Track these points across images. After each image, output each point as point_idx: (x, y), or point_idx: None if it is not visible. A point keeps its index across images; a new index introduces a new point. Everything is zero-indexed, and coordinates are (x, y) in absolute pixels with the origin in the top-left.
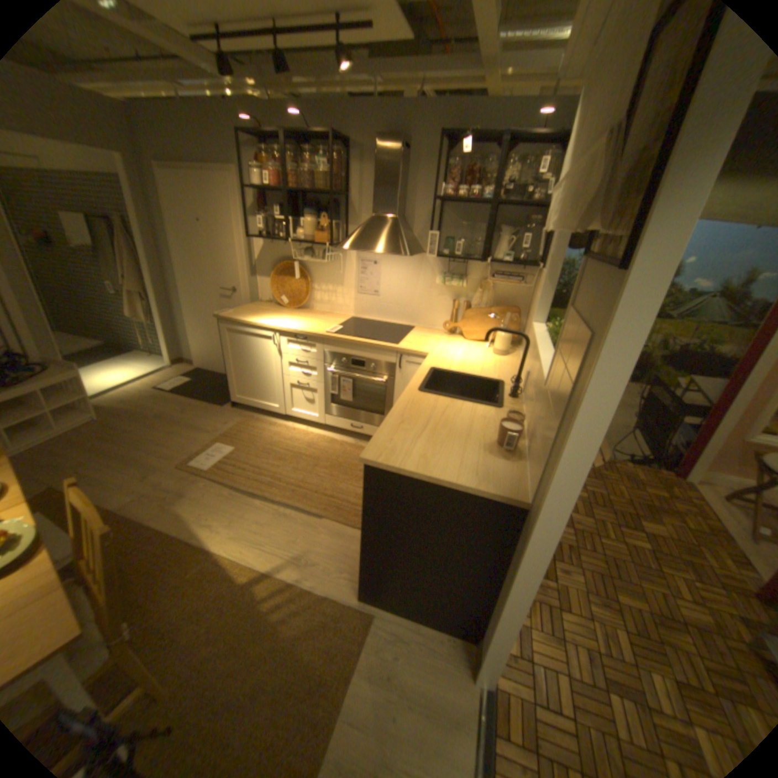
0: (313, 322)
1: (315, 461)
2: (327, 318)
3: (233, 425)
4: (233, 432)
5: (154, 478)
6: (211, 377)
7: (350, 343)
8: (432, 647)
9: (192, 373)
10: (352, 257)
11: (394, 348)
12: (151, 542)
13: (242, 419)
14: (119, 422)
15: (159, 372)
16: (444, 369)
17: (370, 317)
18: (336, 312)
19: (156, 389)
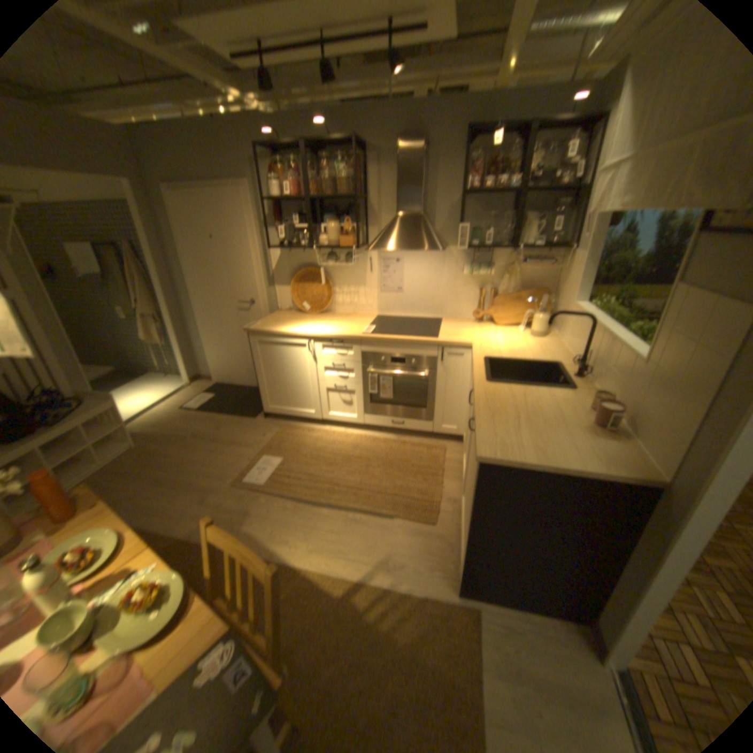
0: (344, 325)
1: (366, 461)
2: (354, 318)
3: (273, 435)
4: (275, 441)
5: (214, 498)
6: (234, 390)
7: (389, 341)
8: (547, 634)
9: (214, 387)
10: (374, 256)
11: (436, 341)
12: None
13: (280, 427)
14: (159, 446)
15: (181, 390)
16: (497, 357)
17: (395, 313)
18: (360, 312)
19: (184, 407)
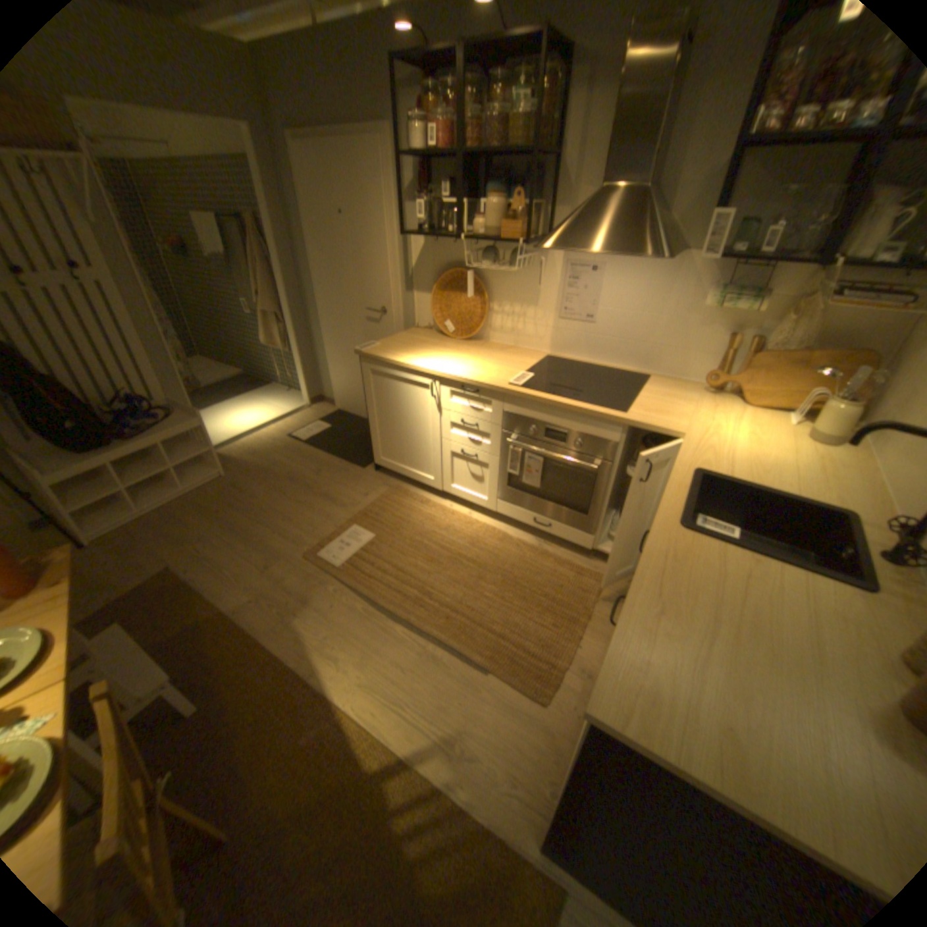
0: (489, 365)
1: (481, 571)
2: (510, 356)
3: (377, 499)
4: (375, 510)
5: (278, 571)
6: (354, 425)
7: (546, 405)
8: None
9: (333, 417)
10: (558, 259)
11: (621, 419)
12: (265, 672)
13: (388, 491)
14: (249, 482)
15: (297, 414)
16: (723, 474)
17: (576, 355)
18: (524, 346)
19: (292, 438)
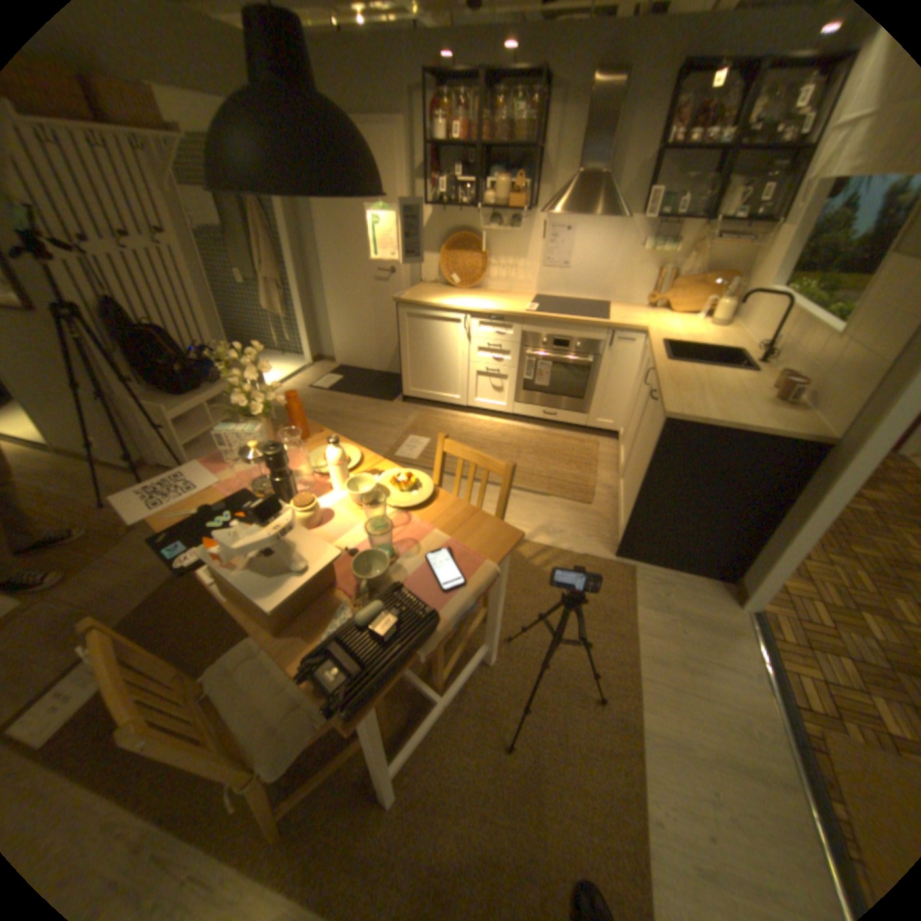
0: (502, 302)
1: (517, 449)
2: (511, 297)
3: (416, 419)
4: (420, 425)
5: None
6: (363, 374)
7: (555, 322)
8: (695, 587)
9: (340, 371)
10: (542, 223)
11: (607, 324)
12: None
13: (422, 413)
14: None
15: (306, 371)
16: (676, 341)
17: (556, 294)
18: (516, 291)
19: (315, 388)
